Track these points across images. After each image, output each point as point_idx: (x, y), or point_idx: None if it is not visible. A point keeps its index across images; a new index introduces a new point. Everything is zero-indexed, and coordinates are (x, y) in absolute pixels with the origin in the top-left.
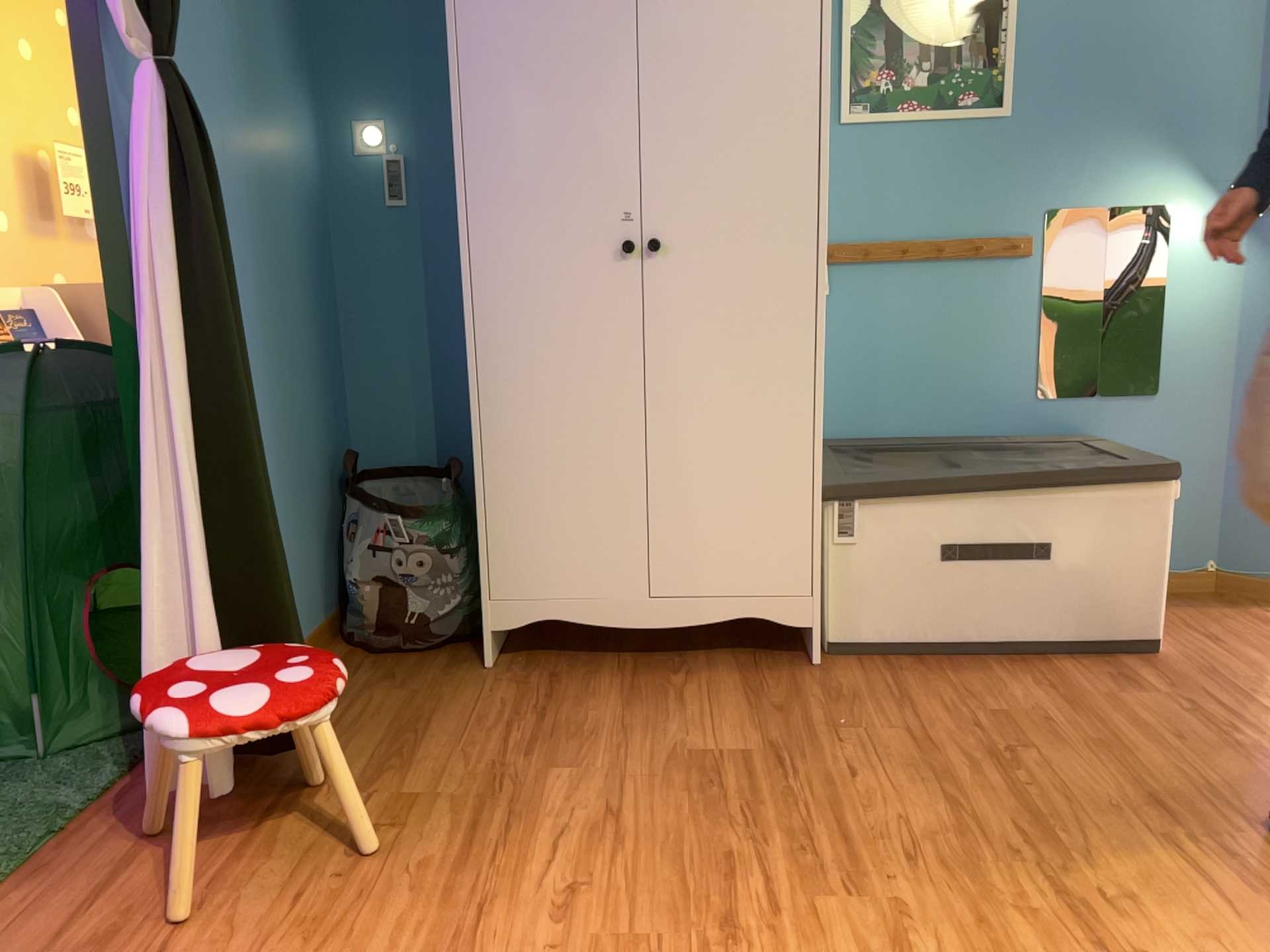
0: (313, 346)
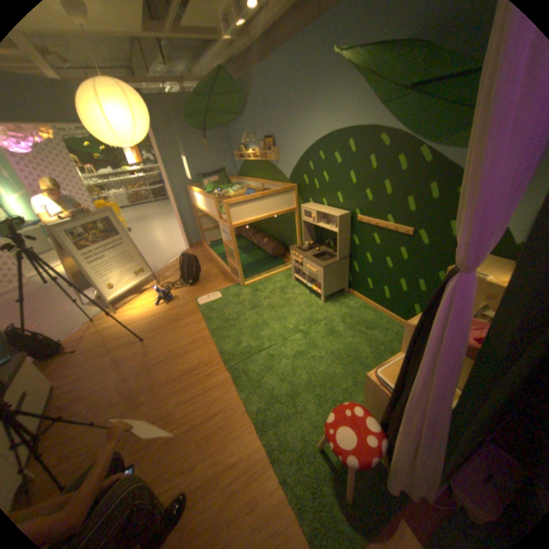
0: None
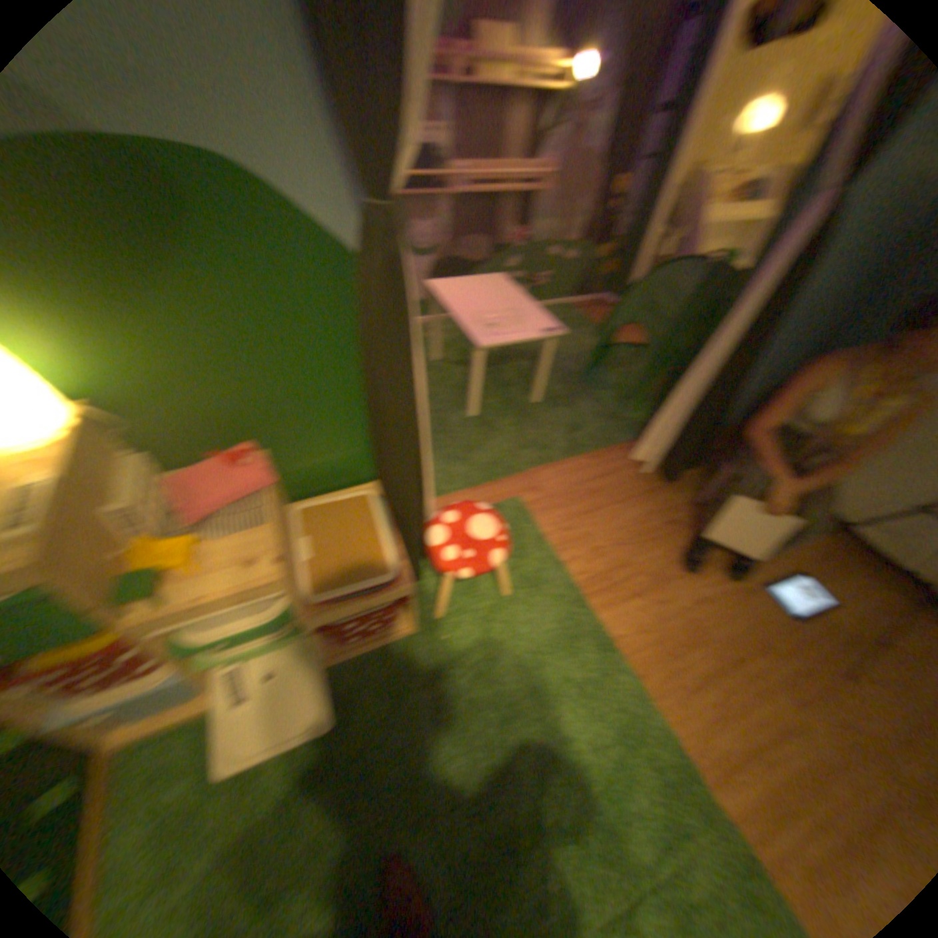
0: (839, 309)
